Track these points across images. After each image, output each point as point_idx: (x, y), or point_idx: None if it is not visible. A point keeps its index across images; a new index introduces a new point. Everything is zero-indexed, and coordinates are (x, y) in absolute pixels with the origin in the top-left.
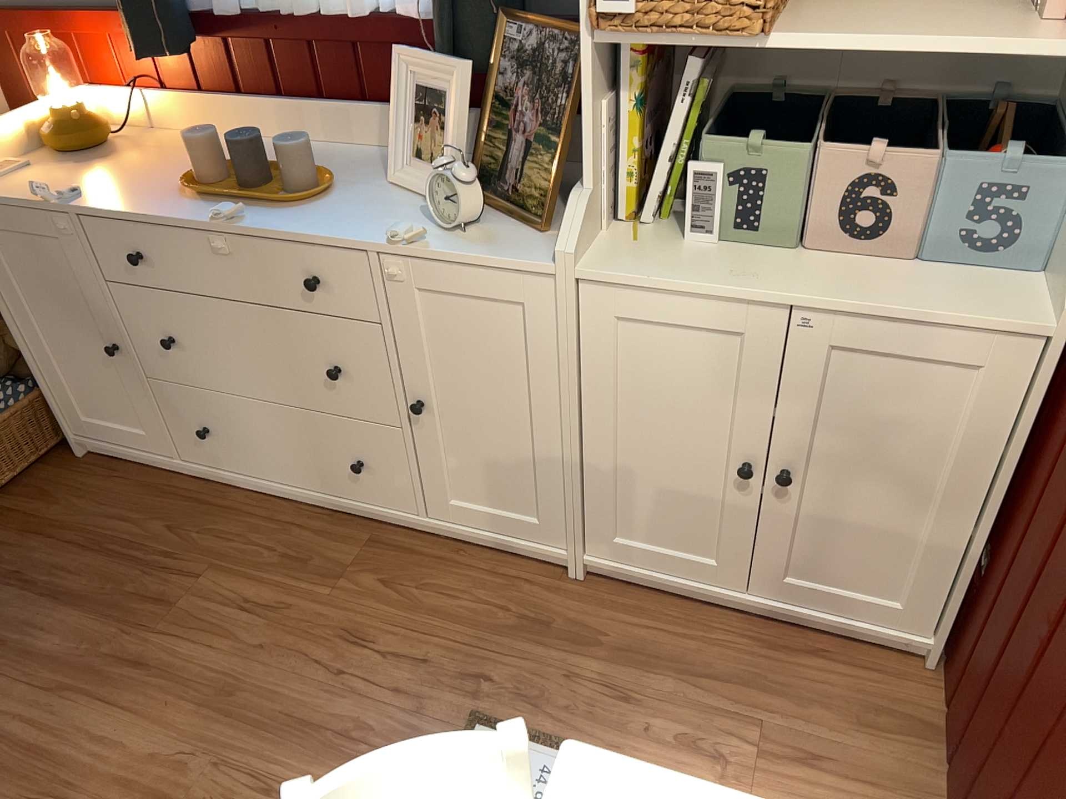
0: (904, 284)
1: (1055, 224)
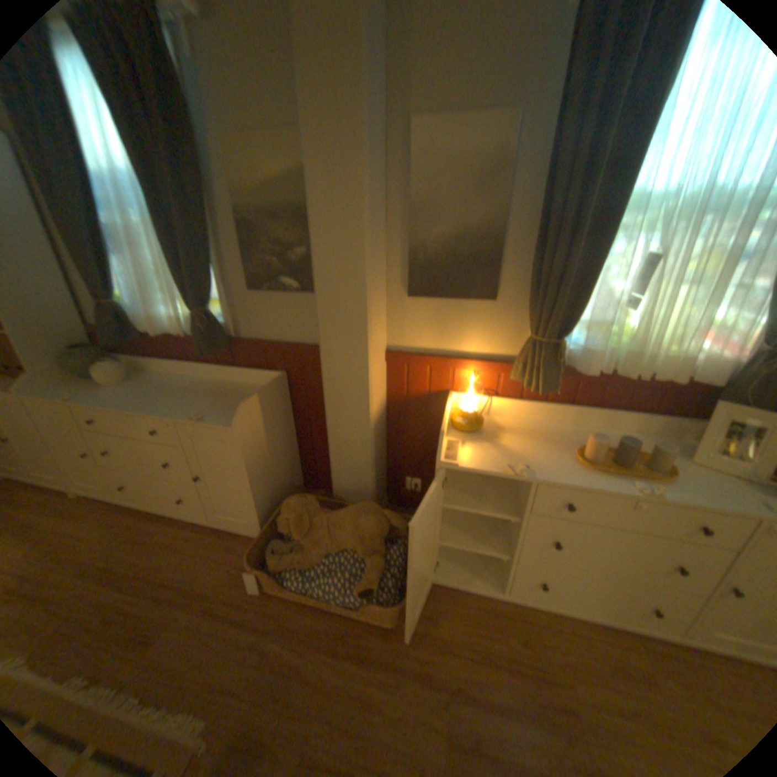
0: None
1: None
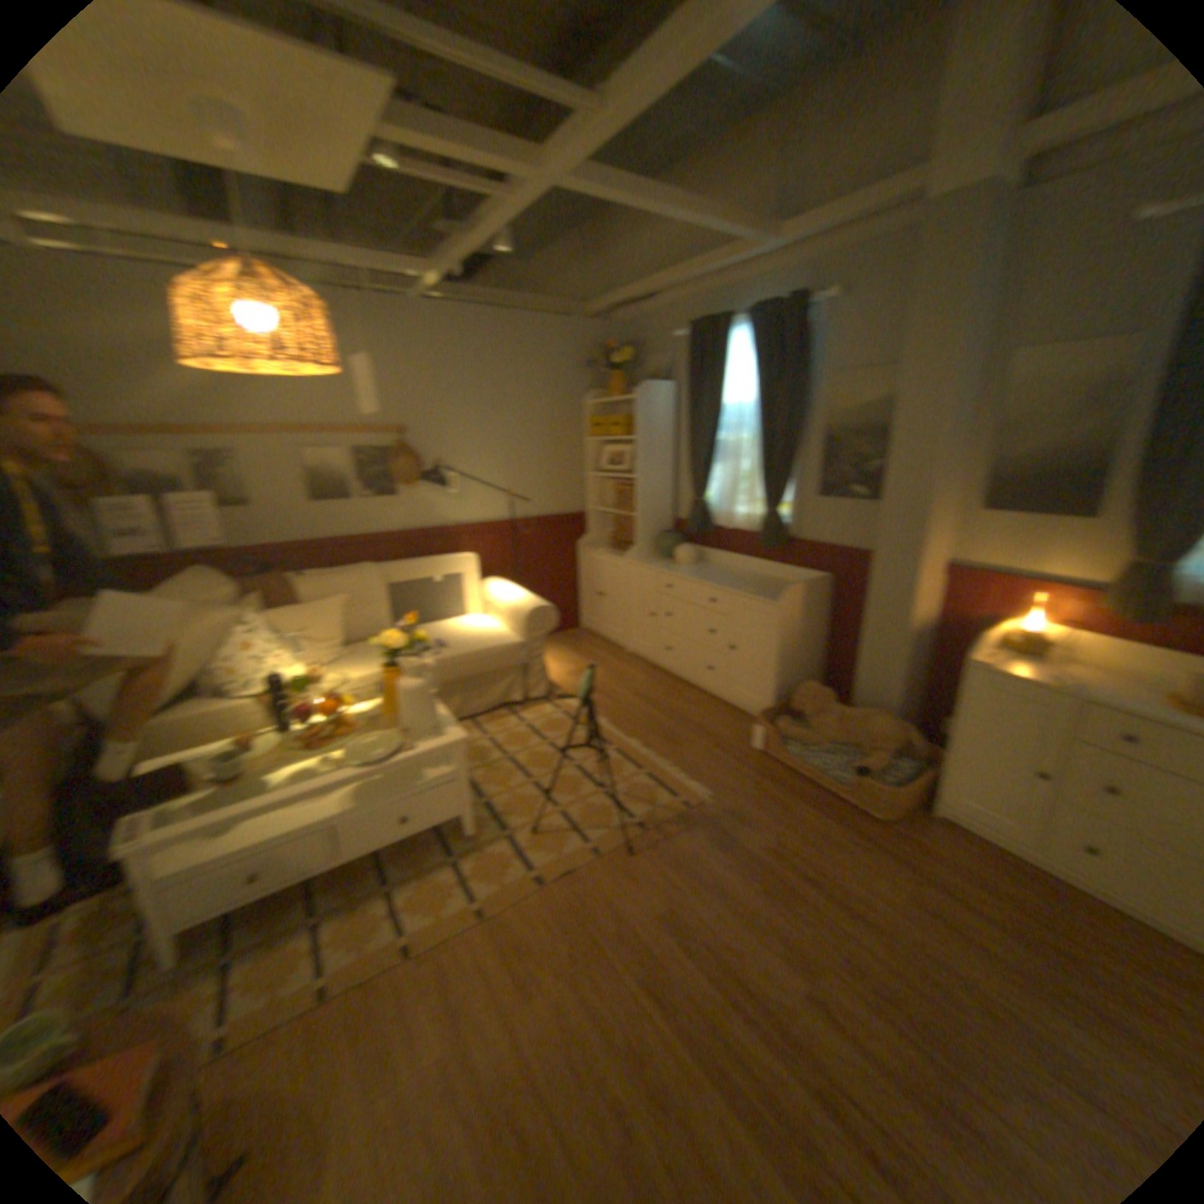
0: None
1: None
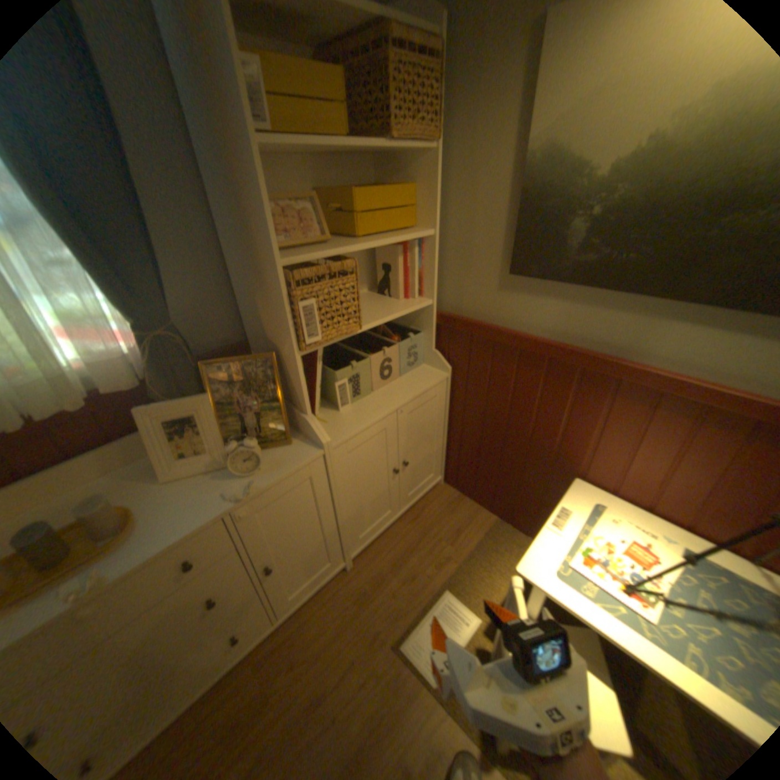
0: (408, 383)
1: (425, 348)
